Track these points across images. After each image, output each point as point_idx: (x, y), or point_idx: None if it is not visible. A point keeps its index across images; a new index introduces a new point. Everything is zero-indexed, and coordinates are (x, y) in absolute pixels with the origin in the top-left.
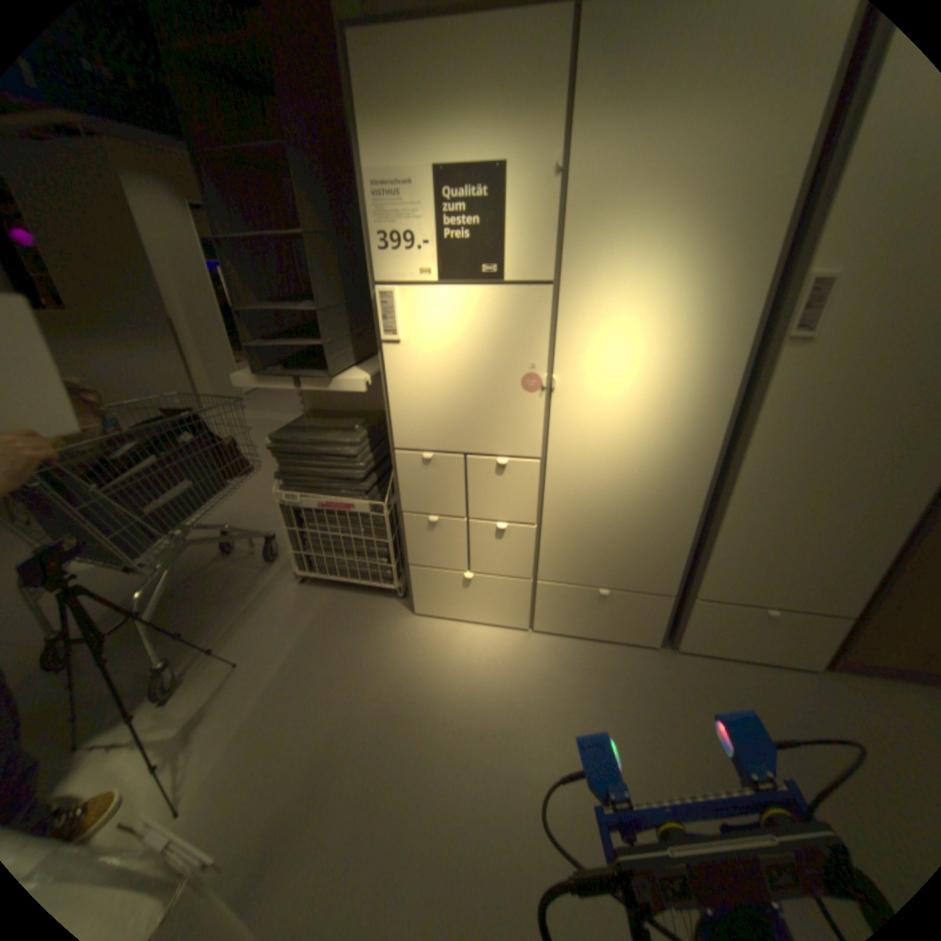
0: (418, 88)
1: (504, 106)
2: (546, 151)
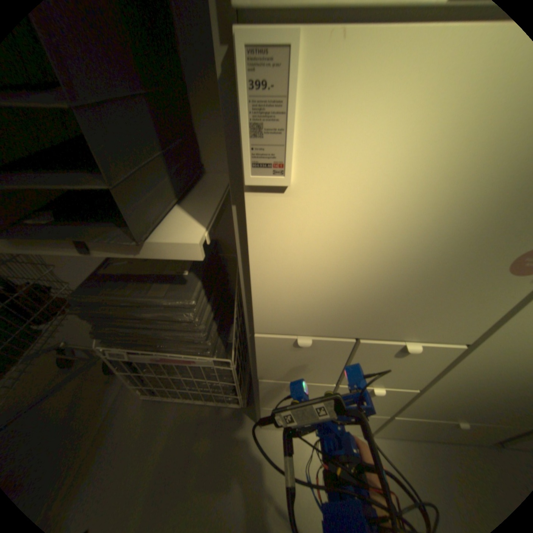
0: None
1: None
2: None
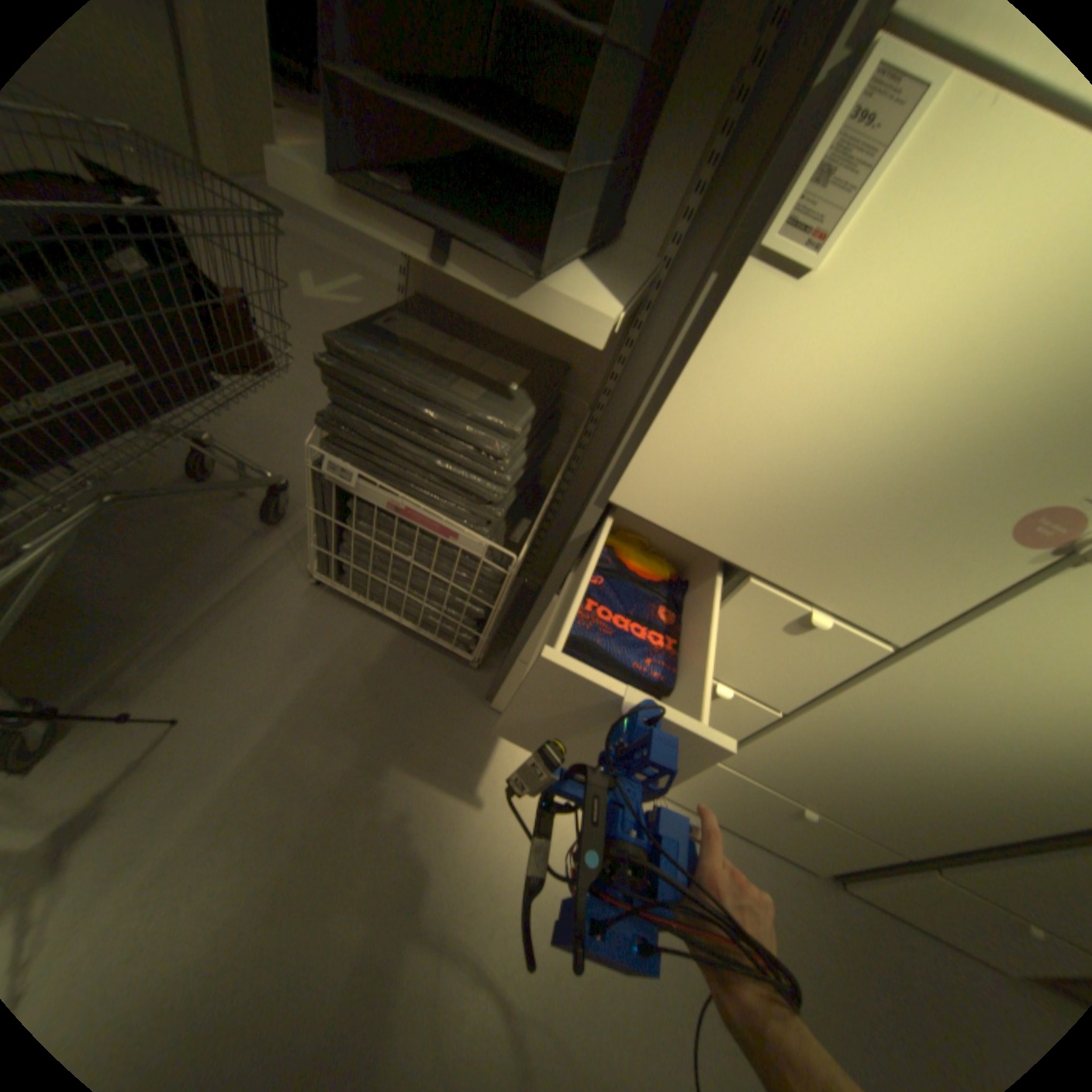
0: None
1: None
2: None
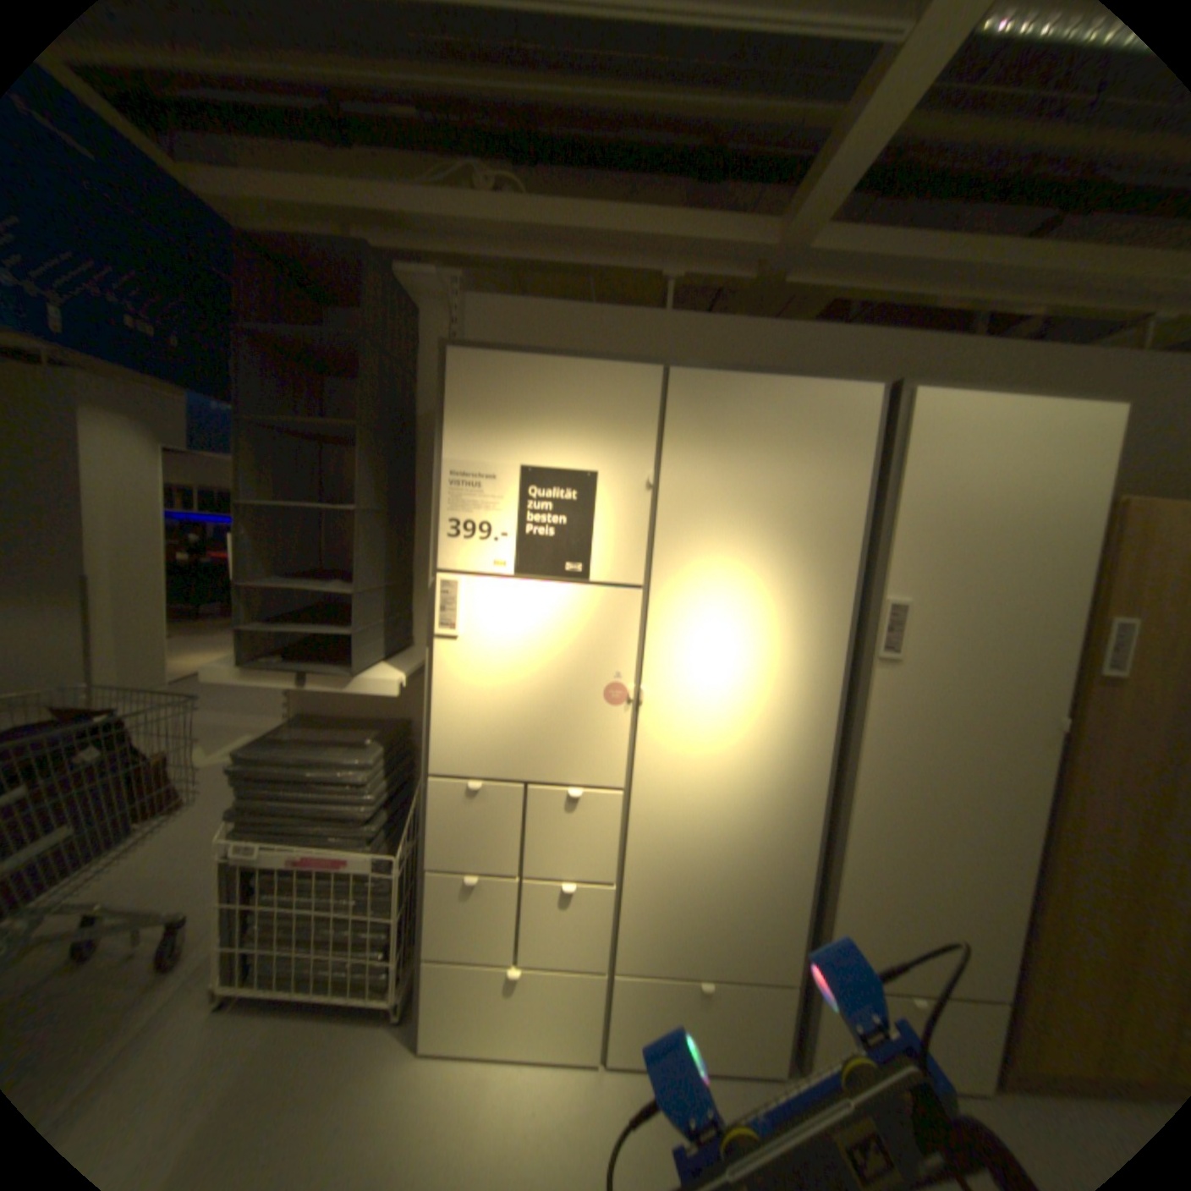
0: (515, 403)
1: (599, 429)
2: (638, 471)
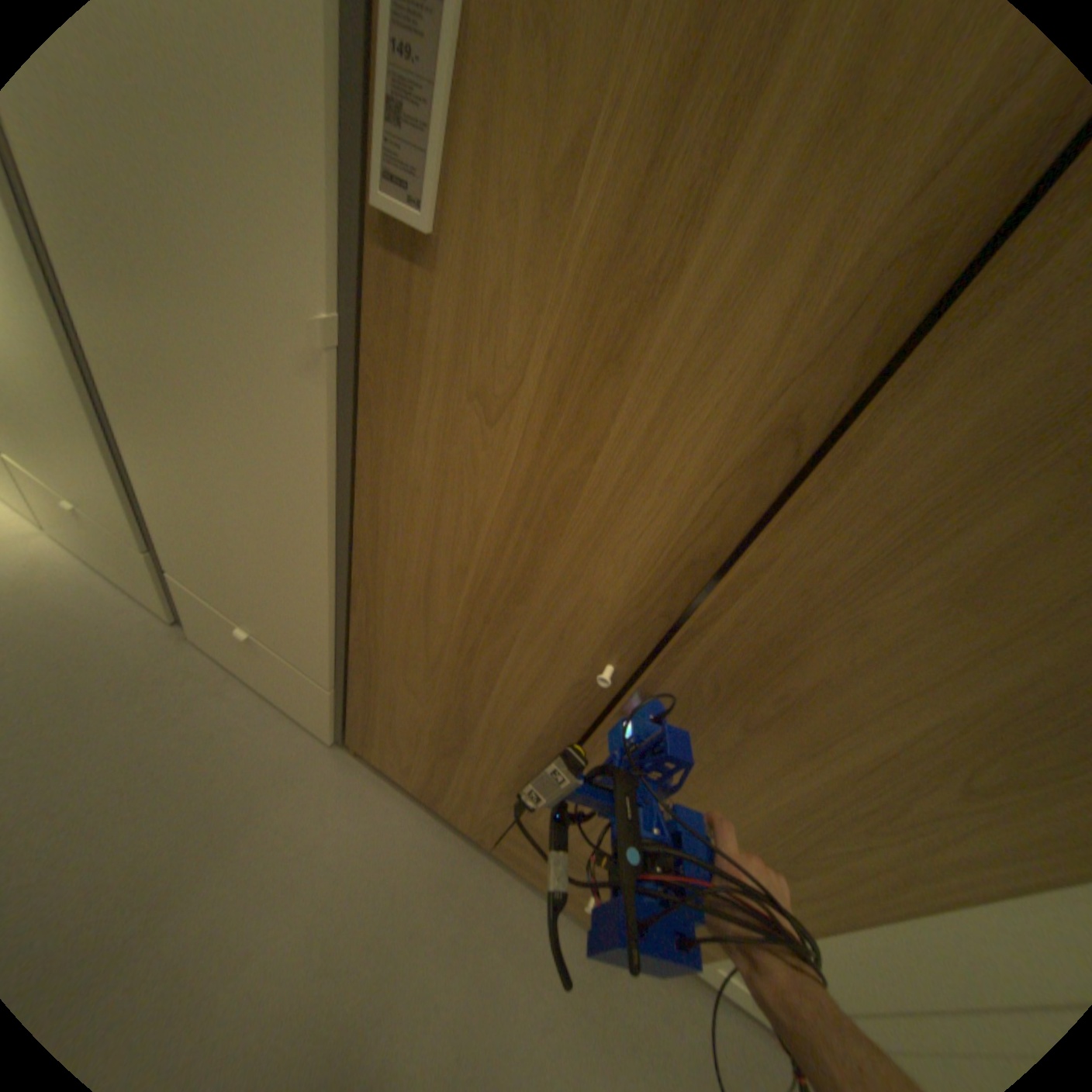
0: None
1: None
2: None
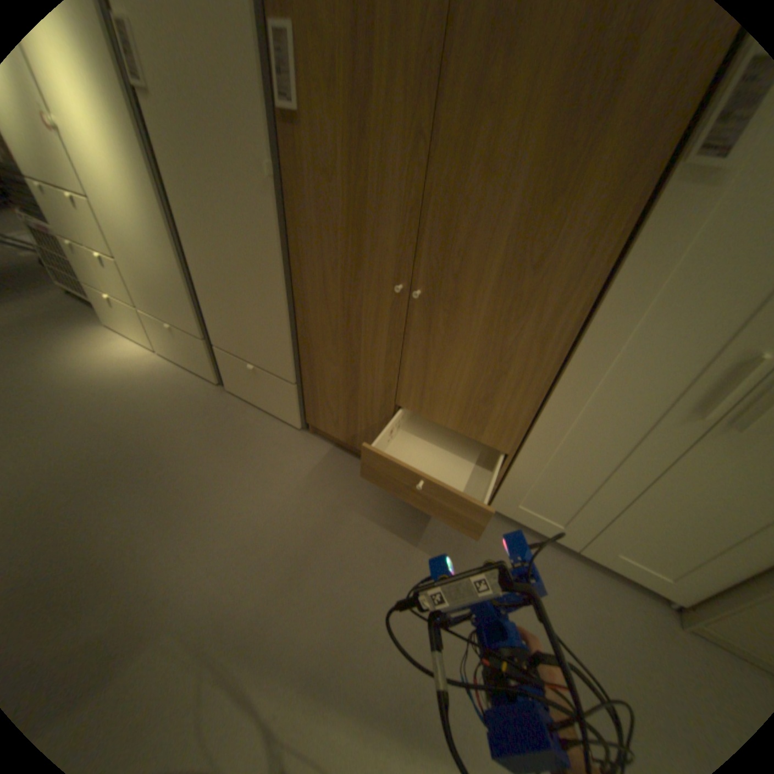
0: None
1: None
2: None
